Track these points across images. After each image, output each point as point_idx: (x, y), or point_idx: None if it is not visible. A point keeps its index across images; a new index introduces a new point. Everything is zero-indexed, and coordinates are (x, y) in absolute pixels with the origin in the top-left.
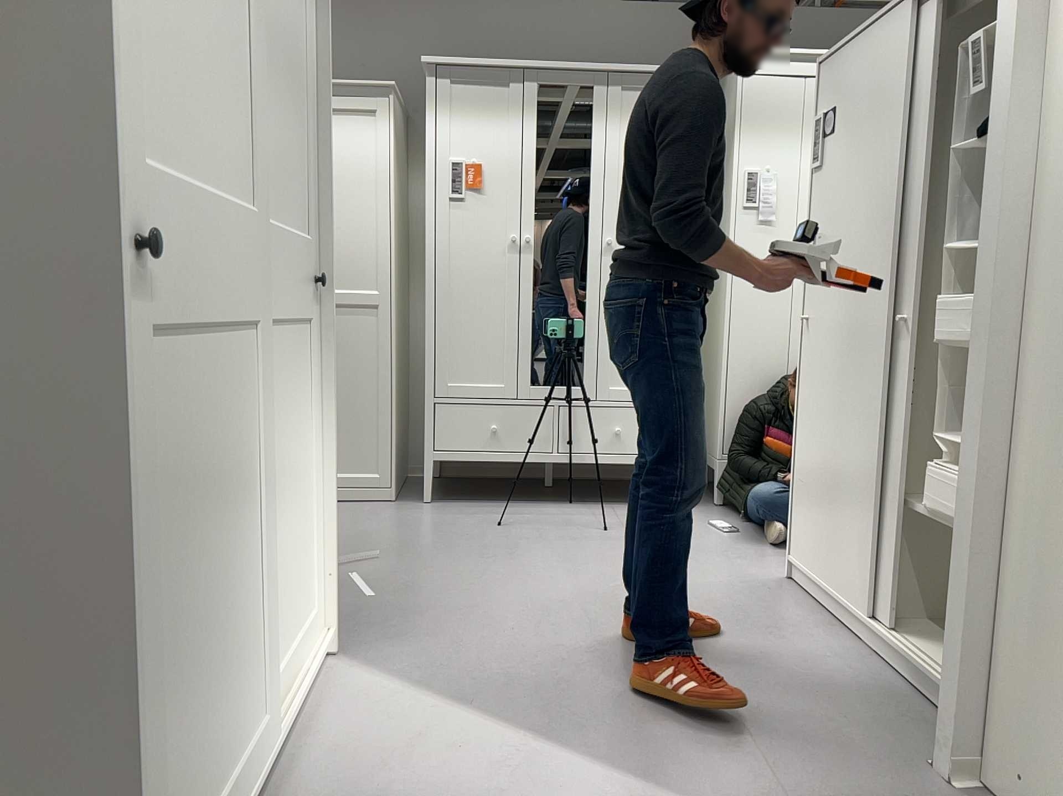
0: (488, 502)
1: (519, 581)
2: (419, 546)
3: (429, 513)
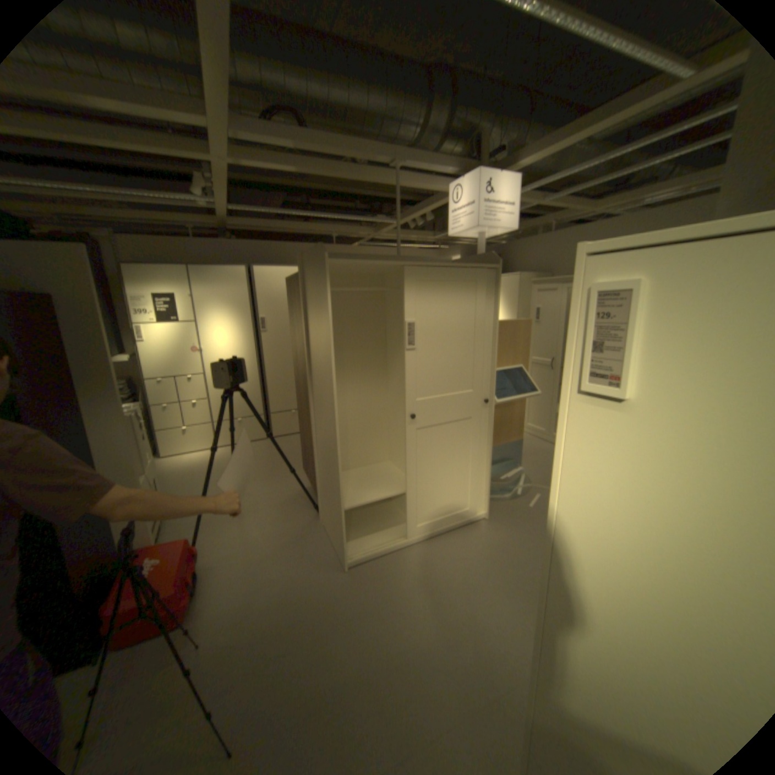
0: None
1: None
2: None
3: None
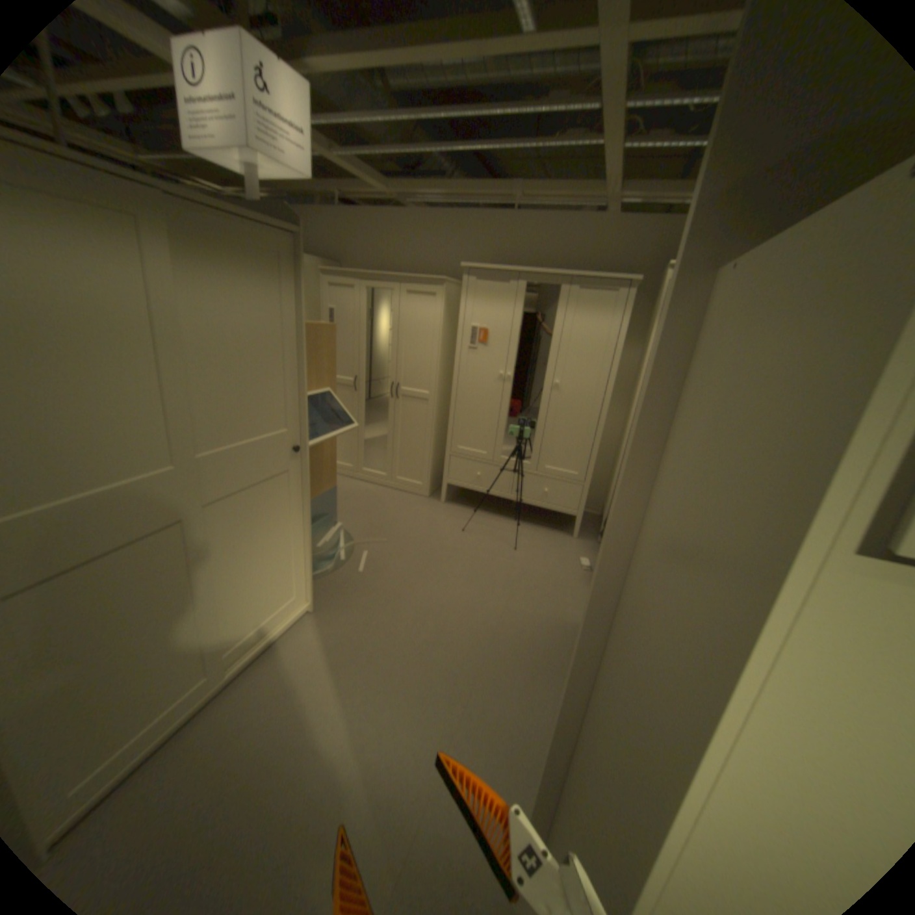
0: (473, 509)
1: (437, 579)
2: (412, 537)
3: (438, 511)
